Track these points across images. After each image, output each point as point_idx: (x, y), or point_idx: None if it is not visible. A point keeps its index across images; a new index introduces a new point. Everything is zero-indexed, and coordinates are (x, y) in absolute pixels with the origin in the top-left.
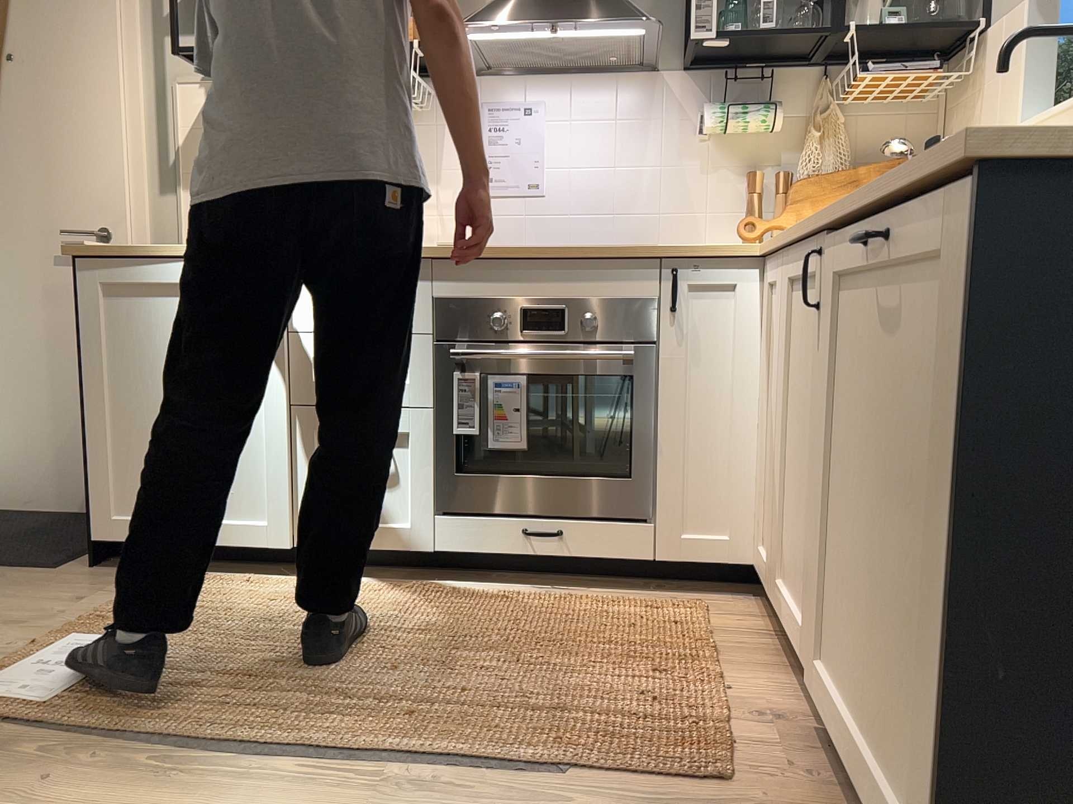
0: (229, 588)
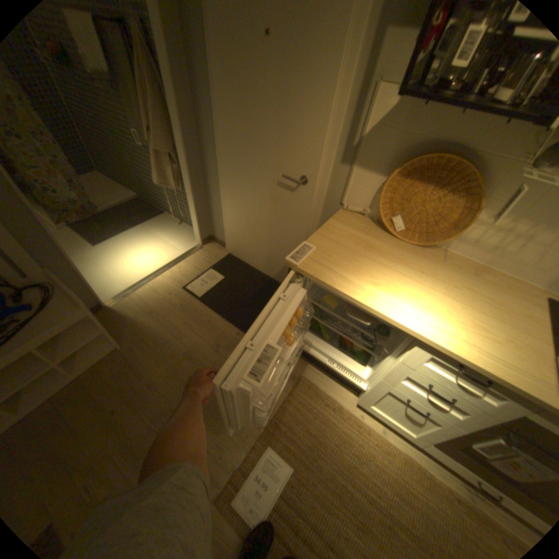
0: (327, 412)
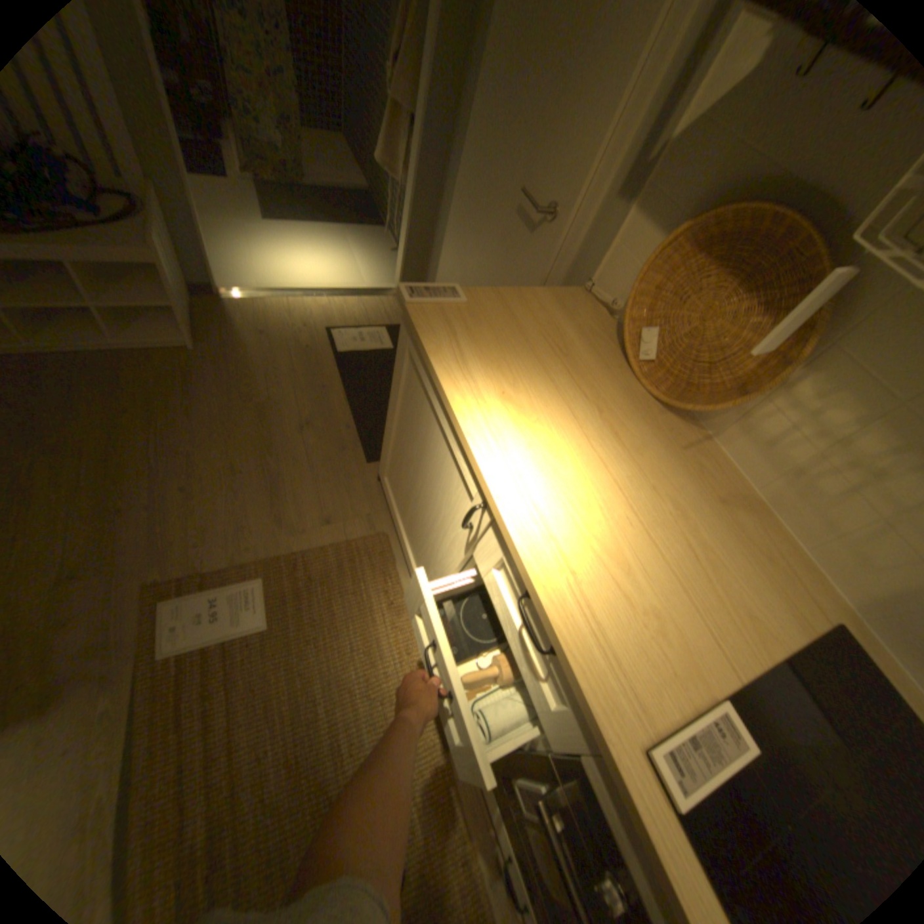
0: (377, 600)
